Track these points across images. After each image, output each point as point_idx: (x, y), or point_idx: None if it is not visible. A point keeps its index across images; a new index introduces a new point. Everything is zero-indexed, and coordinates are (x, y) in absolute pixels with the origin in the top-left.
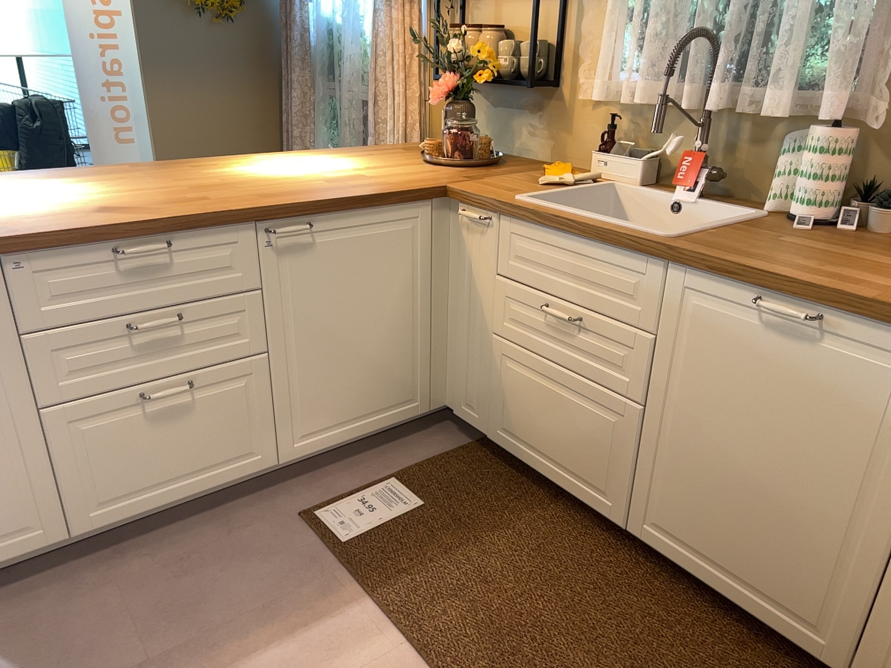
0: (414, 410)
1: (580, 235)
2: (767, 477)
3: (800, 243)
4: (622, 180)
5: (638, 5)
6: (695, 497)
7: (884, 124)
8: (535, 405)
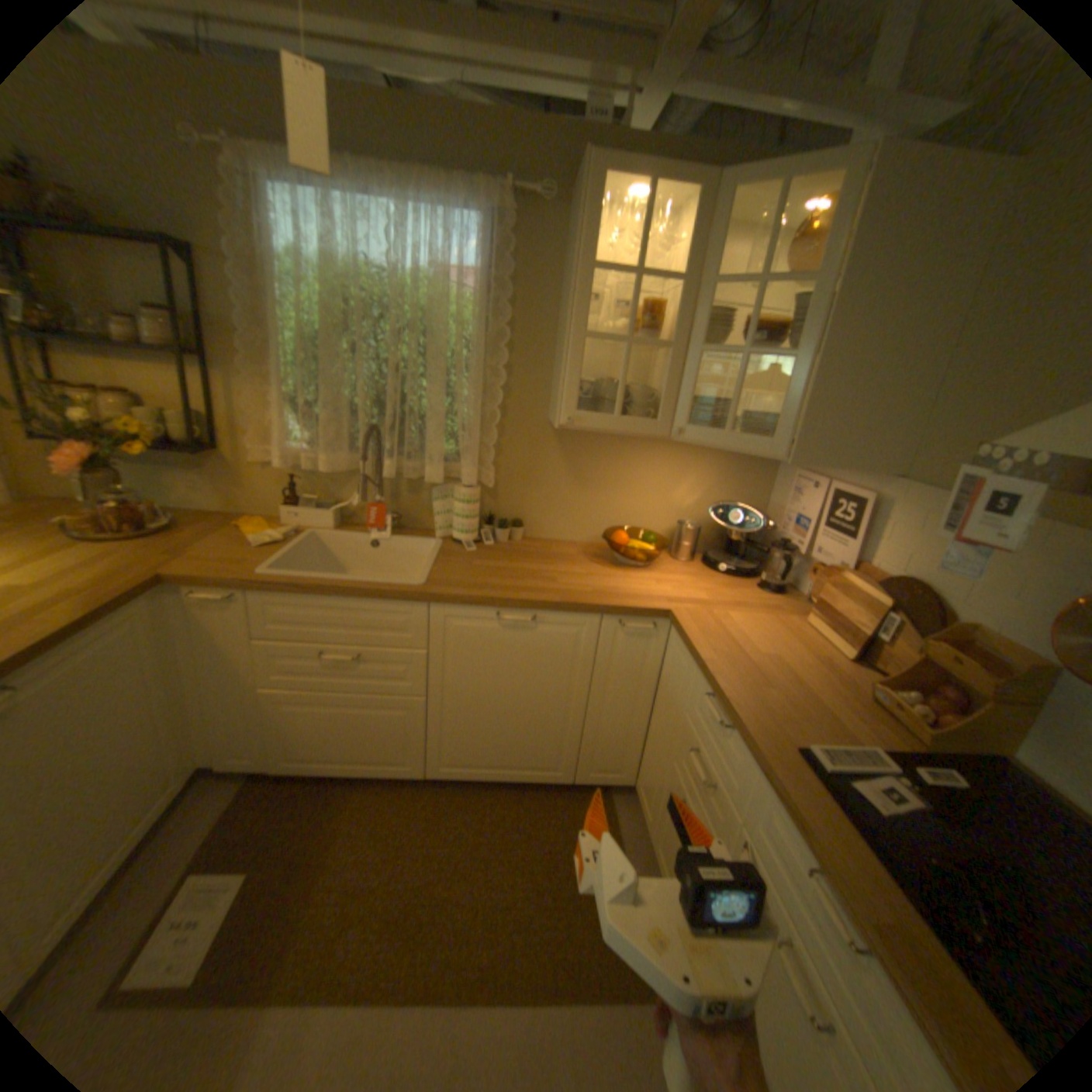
0: (170, 795)
1: (347, 596)
2: (517, 707)
3: (484, 564)
4: (317, 526)
5: (300, 394)
6: (473, 737)
7: (495, 483)
8: (321, 731)
